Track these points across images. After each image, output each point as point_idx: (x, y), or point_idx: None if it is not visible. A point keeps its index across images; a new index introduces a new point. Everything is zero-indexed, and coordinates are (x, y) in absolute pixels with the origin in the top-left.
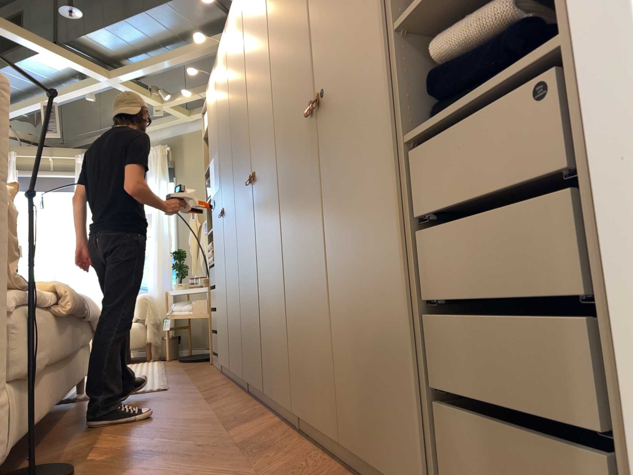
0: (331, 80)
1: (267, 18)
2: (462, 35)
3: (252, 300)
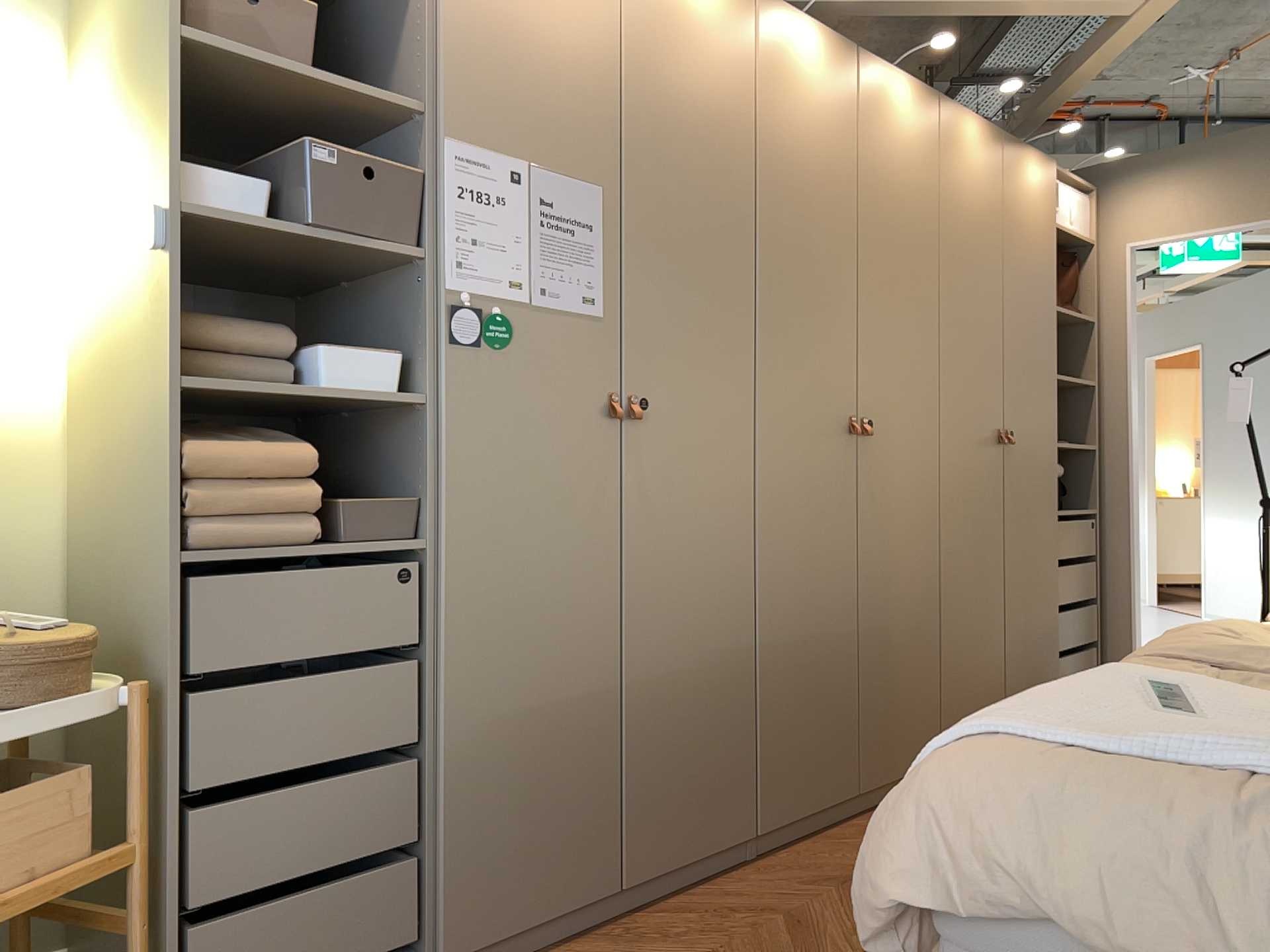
0: (1024, 429)
1: (935, 231)
2: (1060, 467)
3: (827, 650)
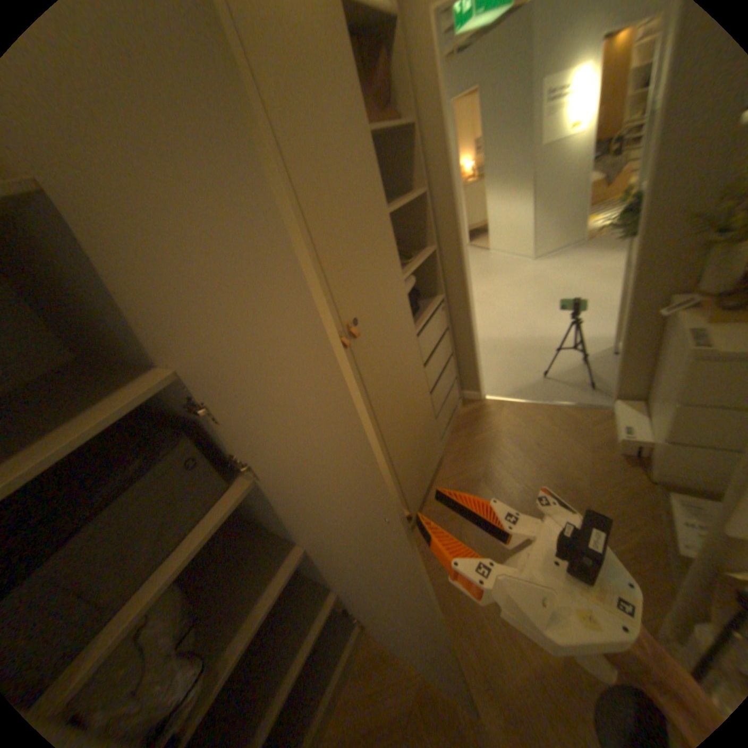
0: (368, 306)
1: None
2: (412, 285)
3: None
